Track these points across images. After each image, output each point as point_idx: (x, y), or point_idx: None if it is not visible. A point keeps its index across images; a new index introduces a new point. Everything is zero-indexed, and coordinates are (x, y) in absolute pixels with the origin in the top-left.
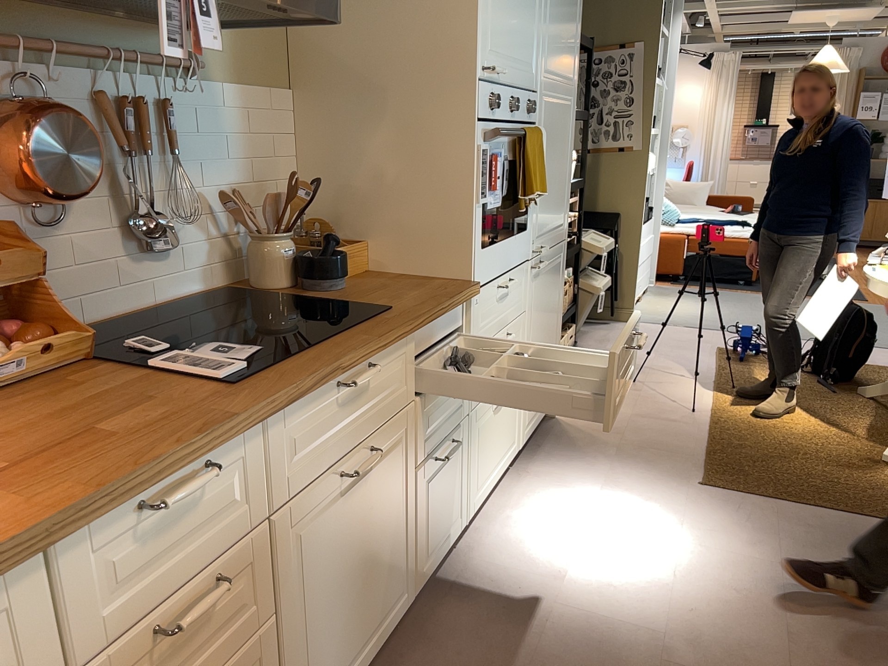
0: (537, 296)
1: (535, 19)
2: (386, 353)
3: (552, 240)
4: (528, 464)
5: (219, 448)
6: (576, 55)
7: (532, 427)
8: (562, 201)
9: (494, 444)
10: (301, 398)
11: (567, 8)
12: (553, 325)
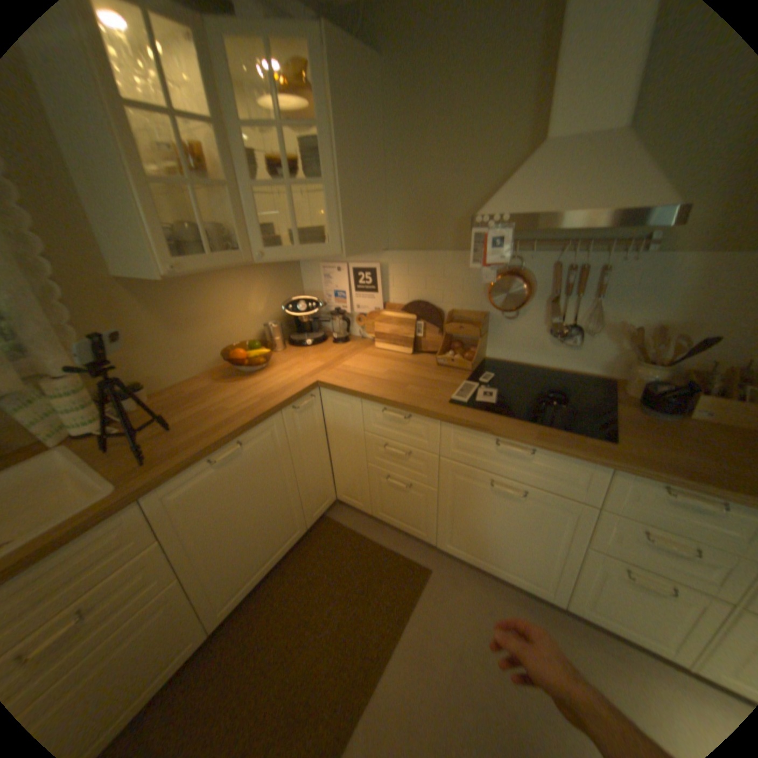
0: None
1: None
2: (562, 457)
3: None
4: None
5: (414, 414)
6: None
7: None
8: None
9: None
10: (461, 426)
11: None
12: None
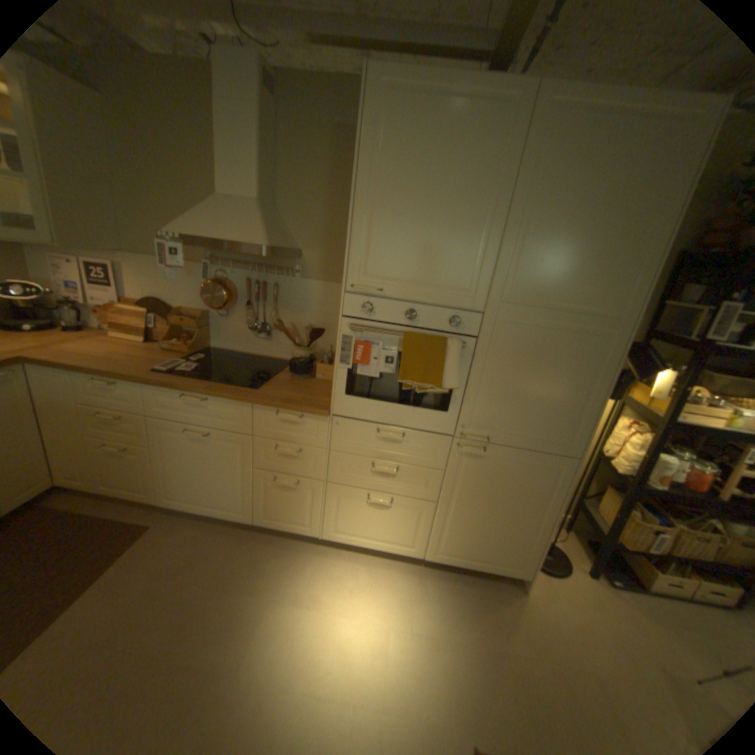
0: (470, 471)
1: (475, 251)
2: (223, 402)
3: (524, 444)
4: (433, 578)
5: (117, 381)
6: (633, 286)
7: (455, 562)
8: (561, 420)
9: (368, 524)
10: (155, 387)
11: (591, 238)
12: (522, 515)
